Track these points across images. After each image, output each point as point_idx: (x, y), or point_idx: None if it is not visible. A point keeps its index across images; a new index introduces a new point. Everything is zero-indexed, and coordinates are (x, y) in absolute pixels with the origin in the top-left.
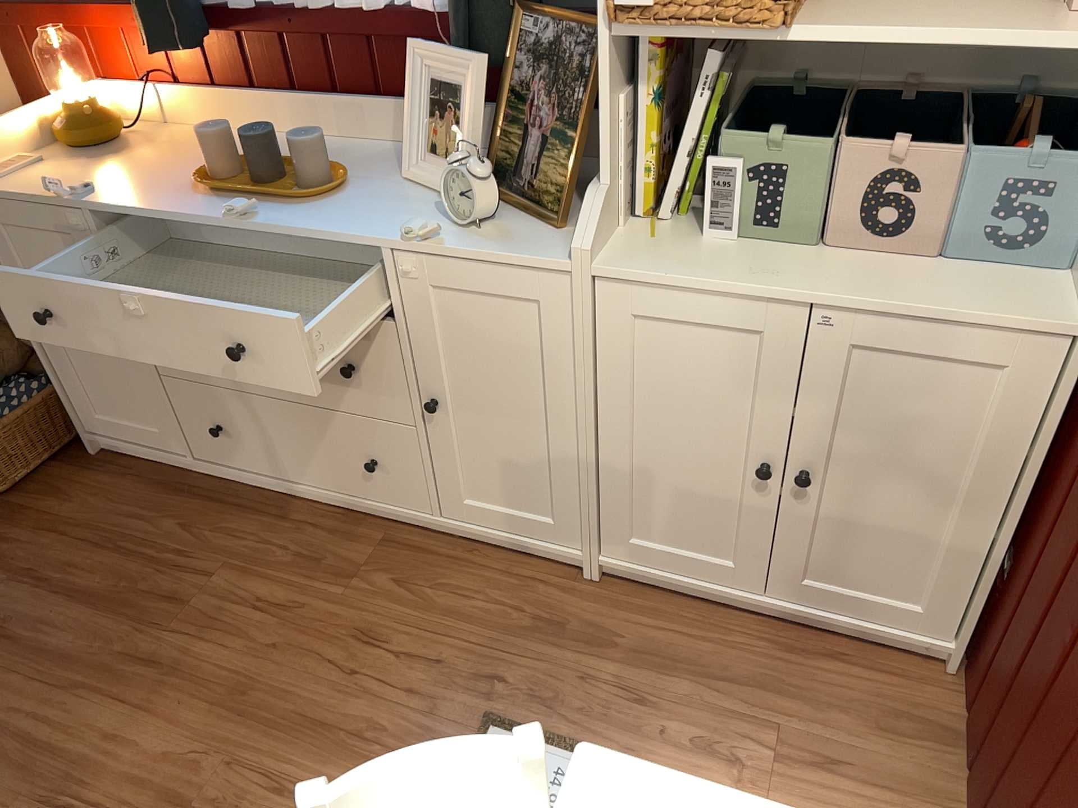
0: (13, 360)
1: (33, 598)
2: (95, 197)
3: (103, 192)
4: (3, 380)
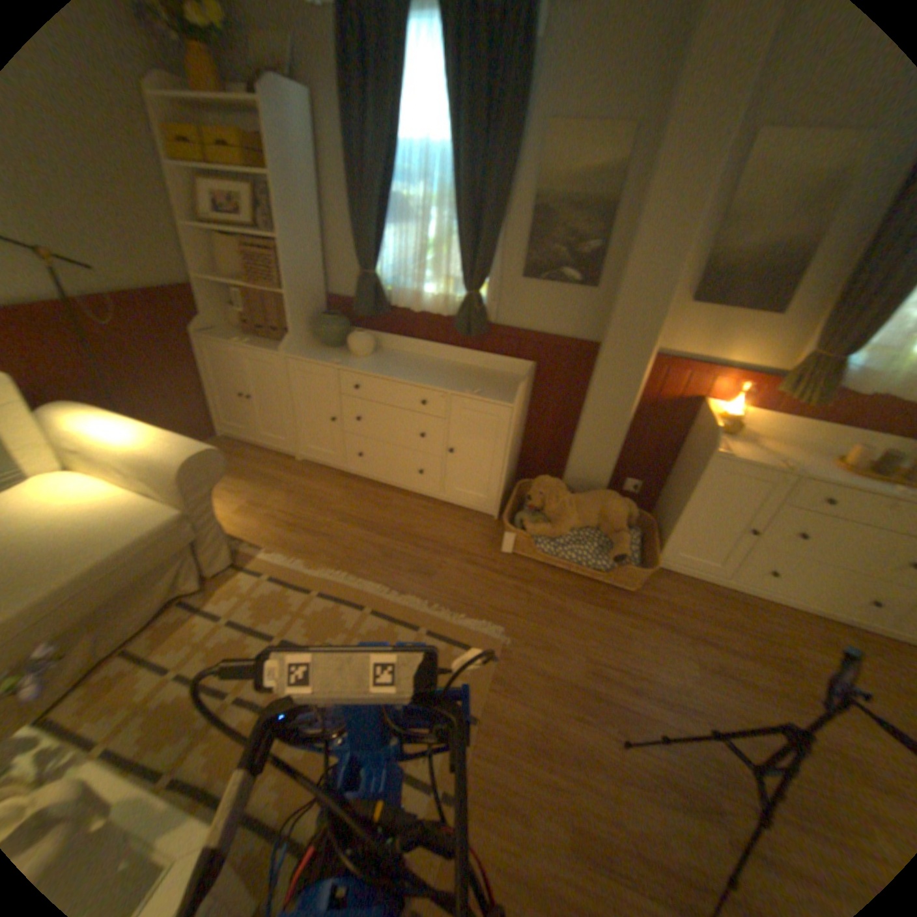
0: (625, 520)
1: (713, 658)
2: (798, 468)
3: (795, 464)
4: (626, 530)
